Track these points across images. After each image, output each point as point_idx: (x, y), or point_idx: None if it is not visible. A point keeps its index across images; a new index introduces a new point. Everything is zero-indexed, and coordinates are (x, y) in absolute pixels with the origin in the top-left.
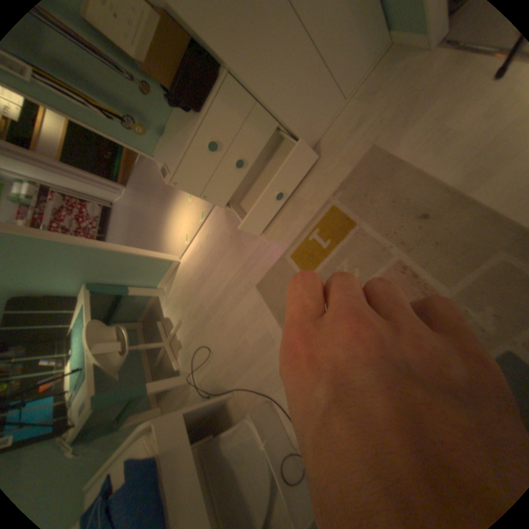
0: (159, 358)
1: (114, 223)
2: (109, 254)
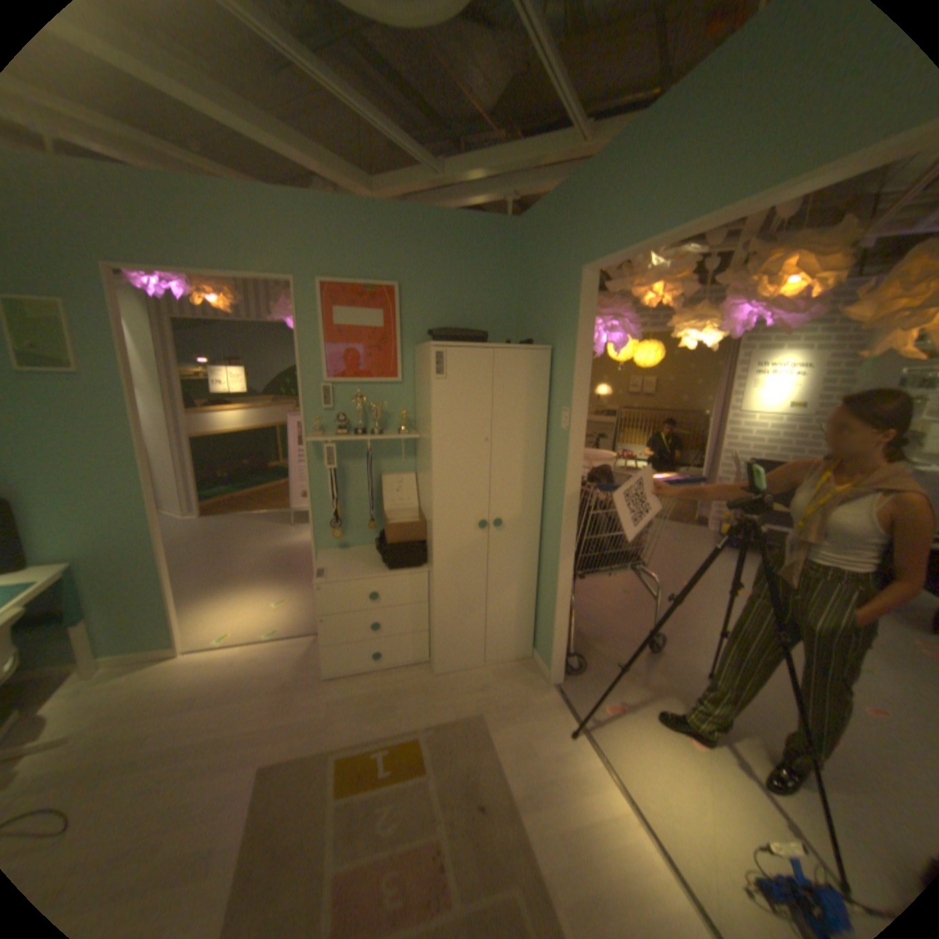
0: None
1: None
2: (146, 572)
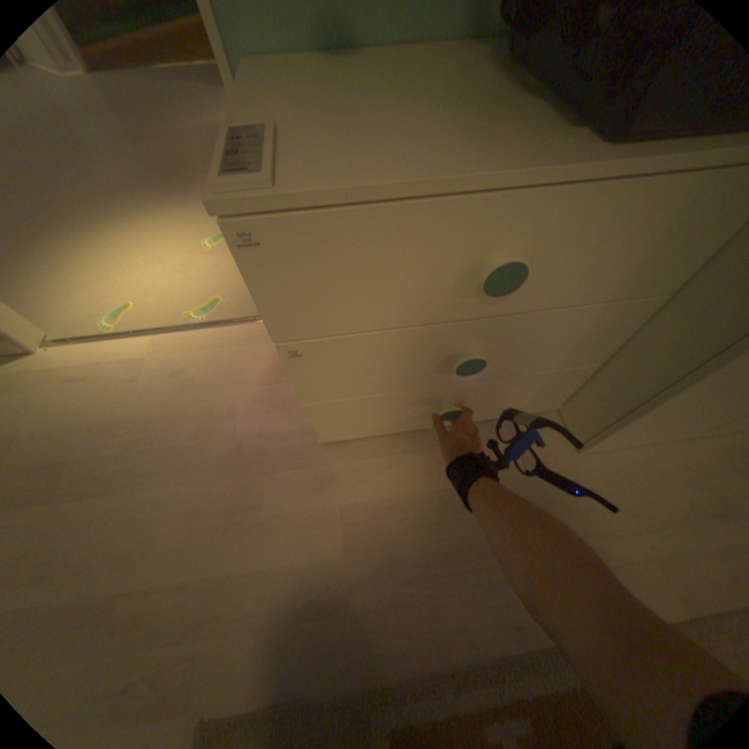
0: None
1: None
2: None
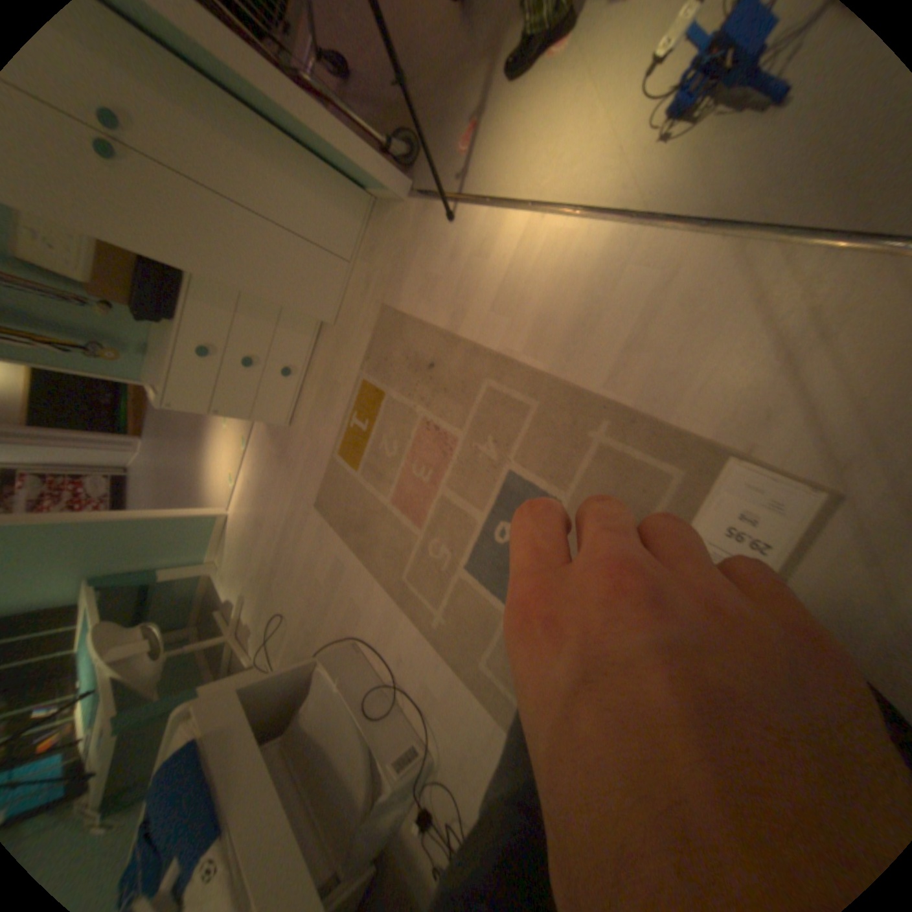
0: (226, 665)
1: (133, 497)
2: (111, 526)
